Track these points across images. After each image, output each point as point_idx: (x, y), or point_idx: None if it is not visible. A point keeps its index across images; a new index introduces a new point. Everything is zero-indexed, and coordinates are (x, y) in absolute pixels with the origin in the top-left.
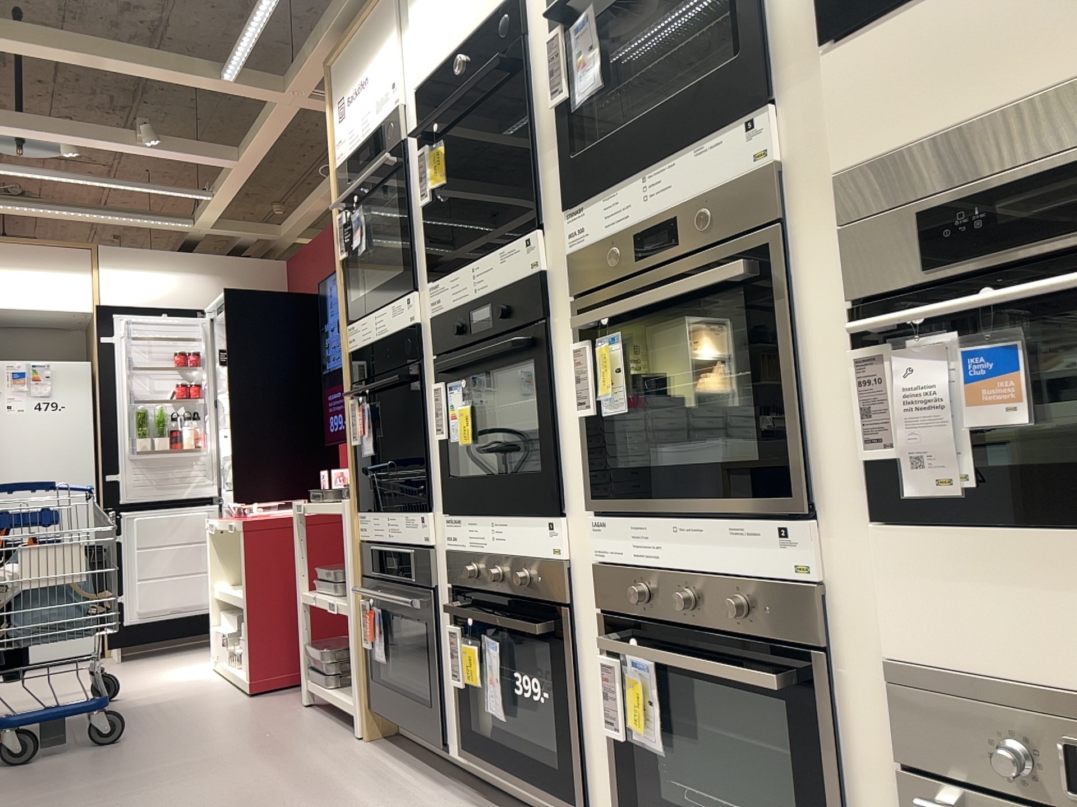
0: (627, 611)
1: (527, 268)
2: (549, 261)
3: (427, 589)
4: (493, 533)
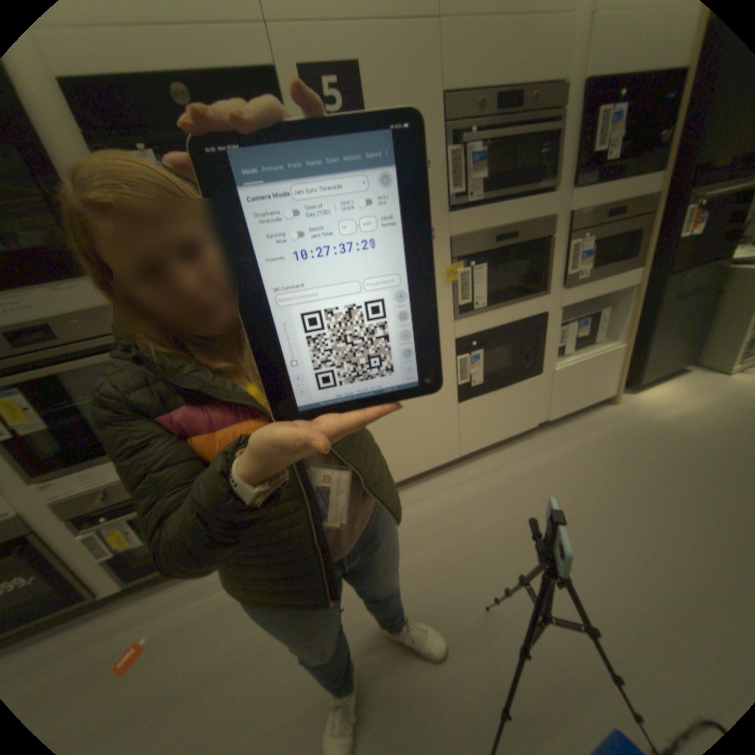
0: (90, 512)
1: None
2: None
3: None
4: None
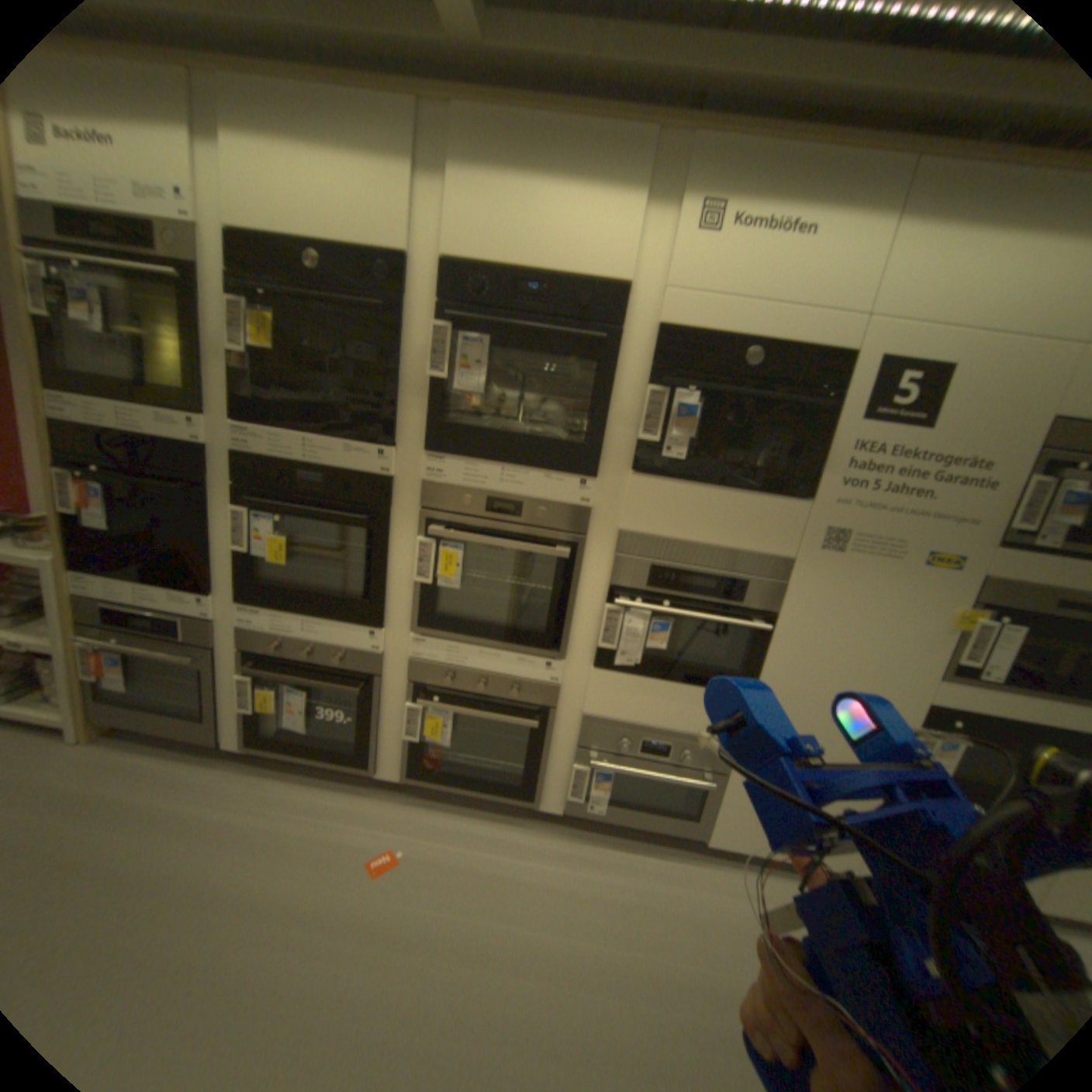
0: (433, 685)
1: (377, 470)
2: (399, 473)
3: (197, 647)
4: (303, 627)
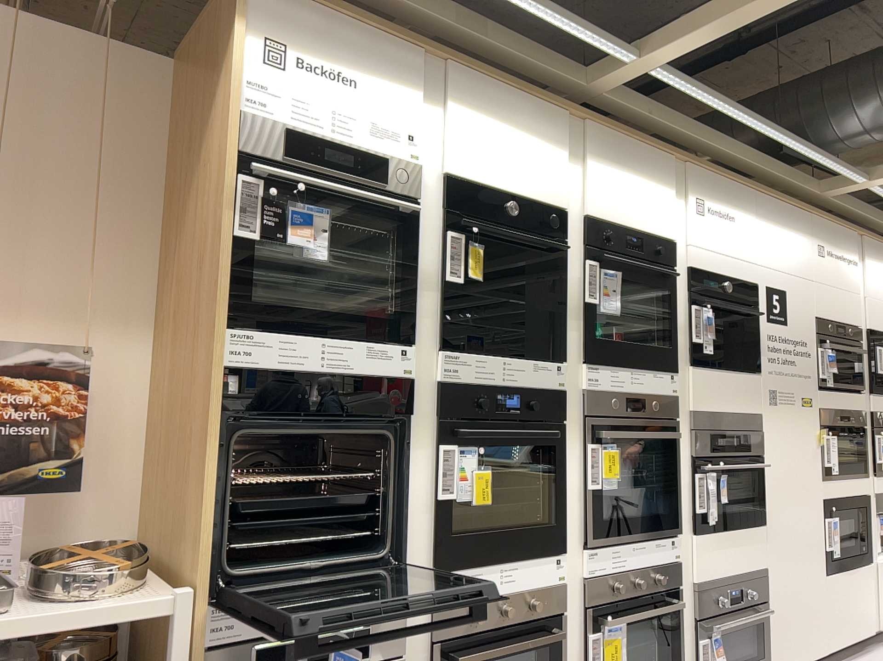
0: (605, 600)
1: (557, 385)
2: (567, 387)
3: None
4: (501, 577)
